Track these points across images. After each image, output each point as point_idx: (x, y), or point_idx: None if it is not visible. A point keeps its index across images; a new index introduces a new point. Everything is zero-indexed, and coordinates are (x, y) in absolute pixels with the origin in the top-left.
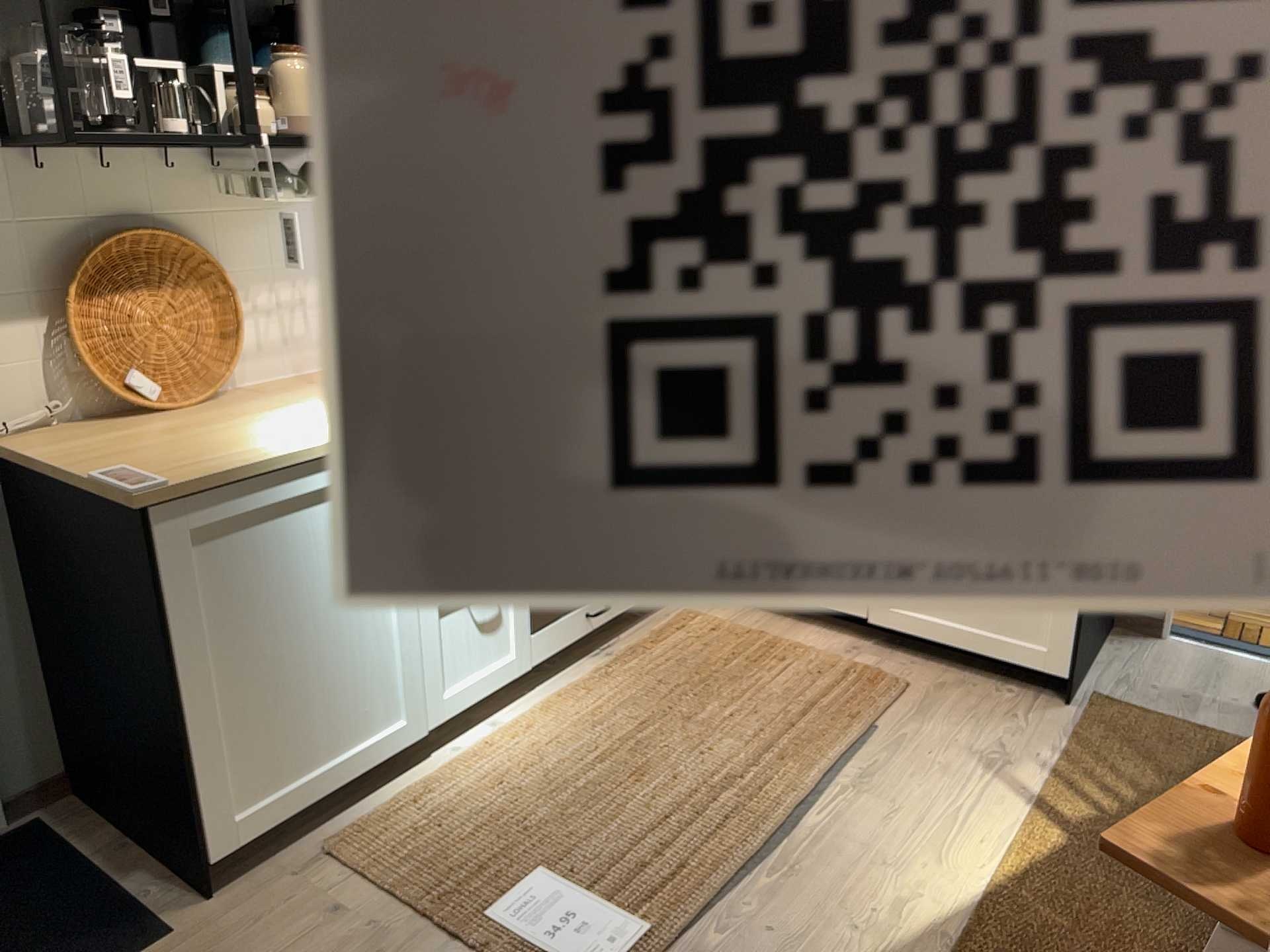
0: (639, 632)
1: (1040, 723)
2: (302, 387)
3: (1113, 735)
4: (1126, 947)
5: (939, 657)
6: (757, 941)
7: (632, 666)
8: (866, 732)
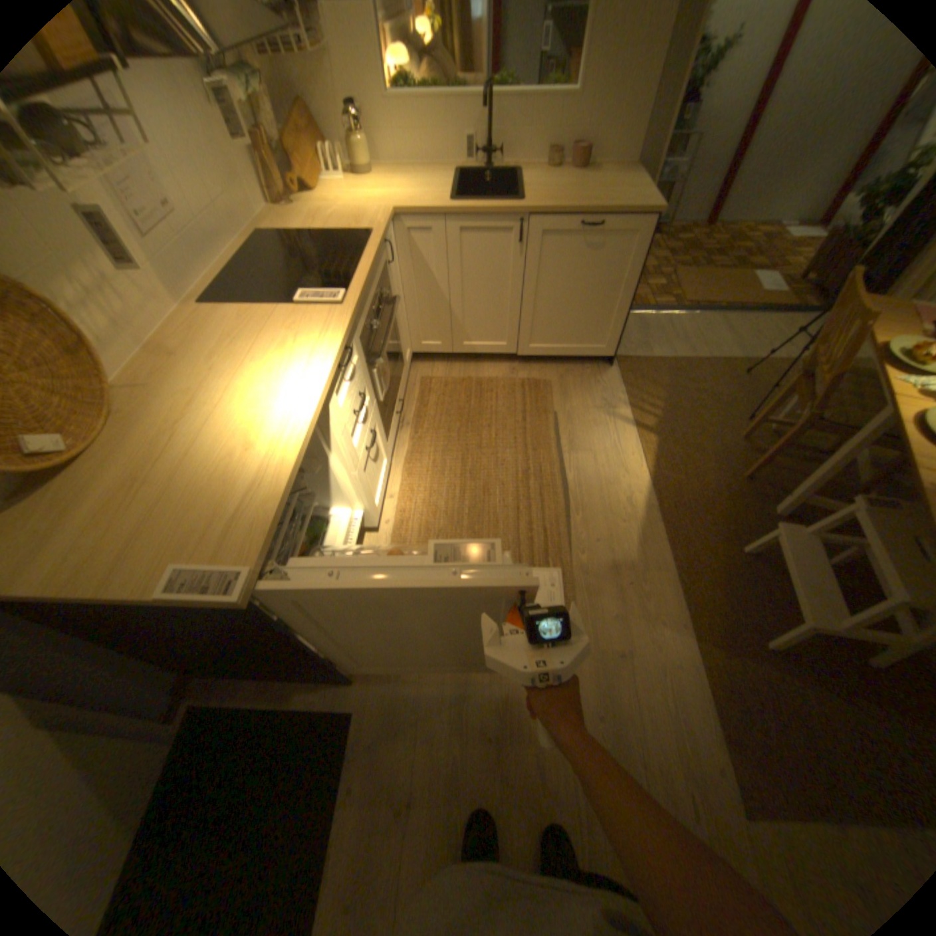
0: (407, 402)
1: (606, 382)
2: (167, 361)
3: (634, 378)
4: (701, 477)
5: (547, 362)
6: (595, 548)
7: (424, 427)
8: (552, 419)
